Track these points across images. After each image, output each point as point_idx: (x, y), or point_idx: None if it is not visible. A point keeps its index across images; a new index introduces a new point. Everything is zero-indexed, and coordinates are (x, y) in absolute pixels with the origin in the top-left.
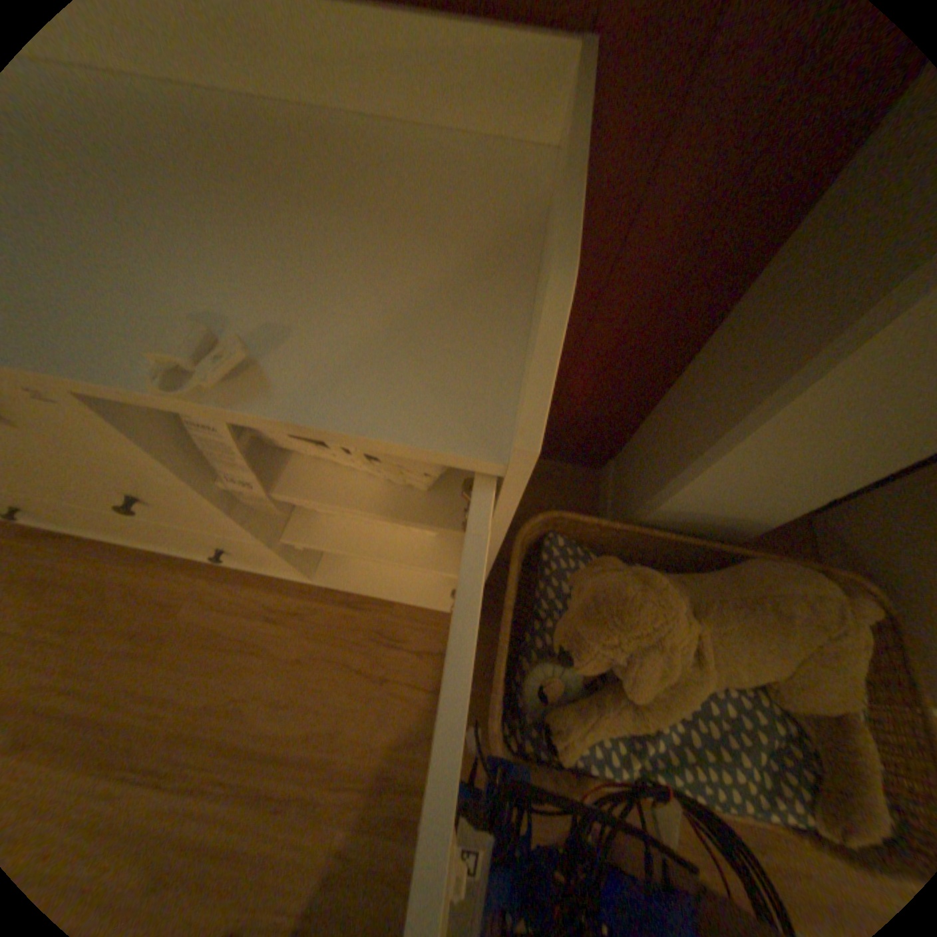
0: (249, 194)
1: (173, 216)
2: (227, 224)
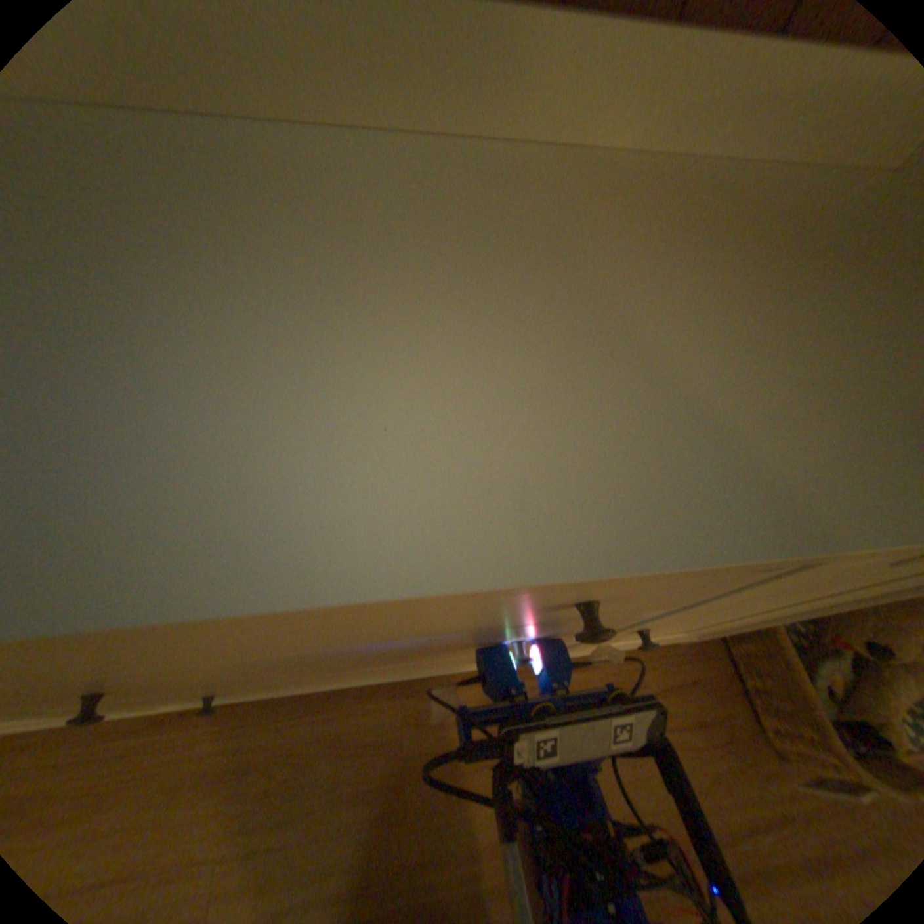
0: (763, 260)
1: (743, 299)
2: (798, 299)
